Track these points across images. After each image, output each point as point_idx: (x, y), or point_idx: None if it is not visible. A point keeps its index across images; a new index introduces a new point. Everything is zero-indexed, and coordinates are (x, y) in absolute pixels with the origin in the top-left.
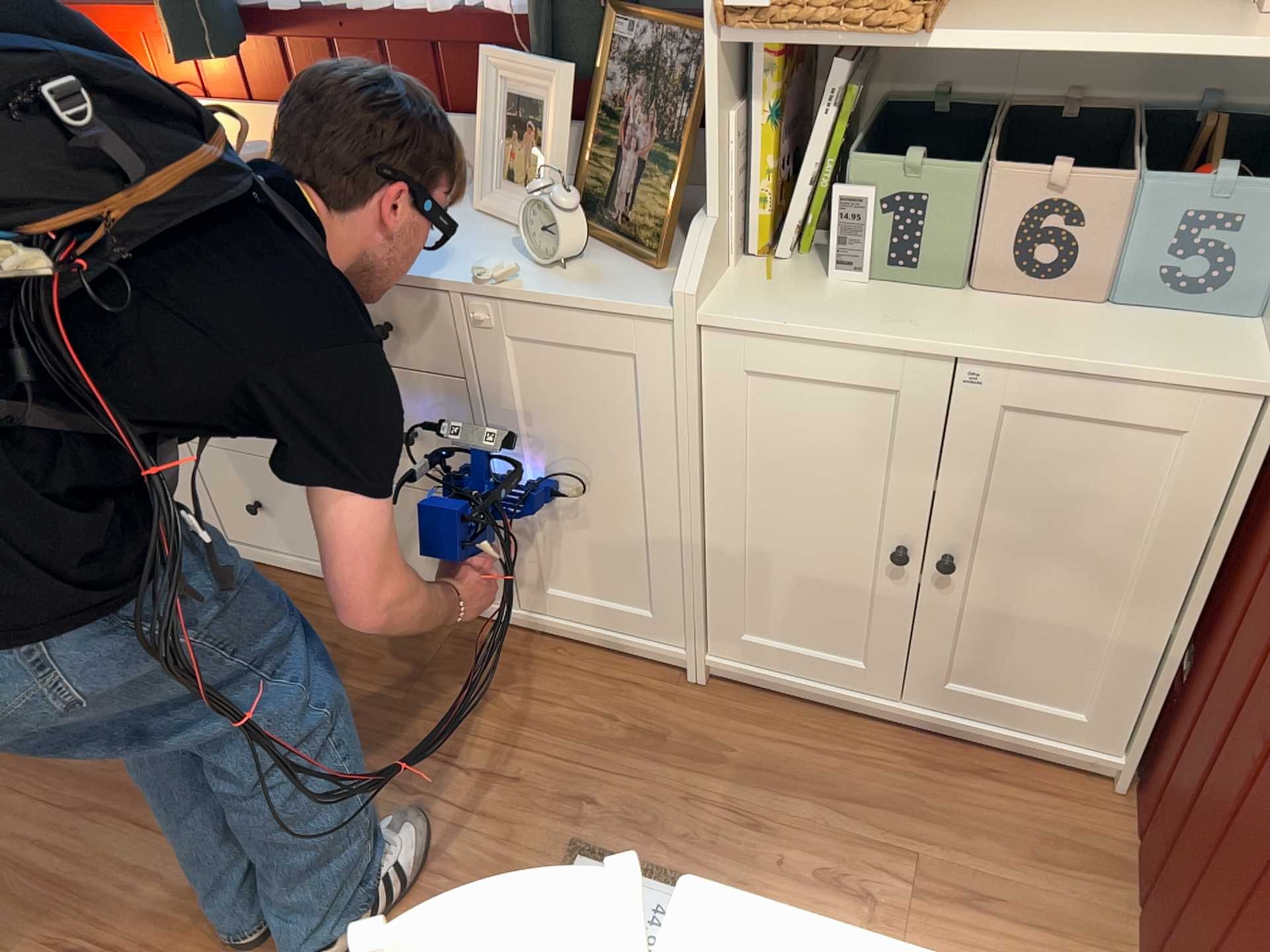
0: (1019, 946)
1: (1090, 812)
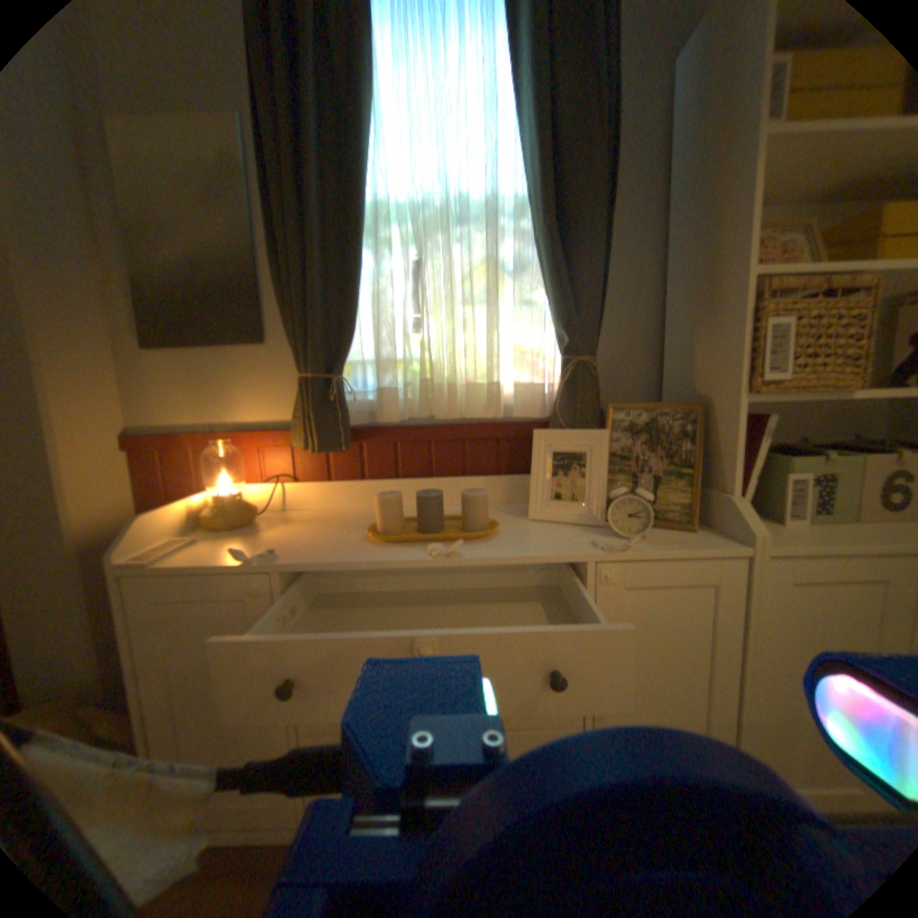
0: None
1: None
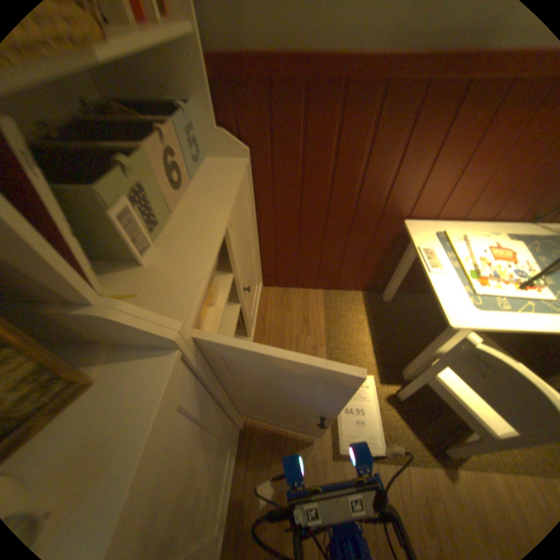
0: (316, 309)
1: (272, 294)
